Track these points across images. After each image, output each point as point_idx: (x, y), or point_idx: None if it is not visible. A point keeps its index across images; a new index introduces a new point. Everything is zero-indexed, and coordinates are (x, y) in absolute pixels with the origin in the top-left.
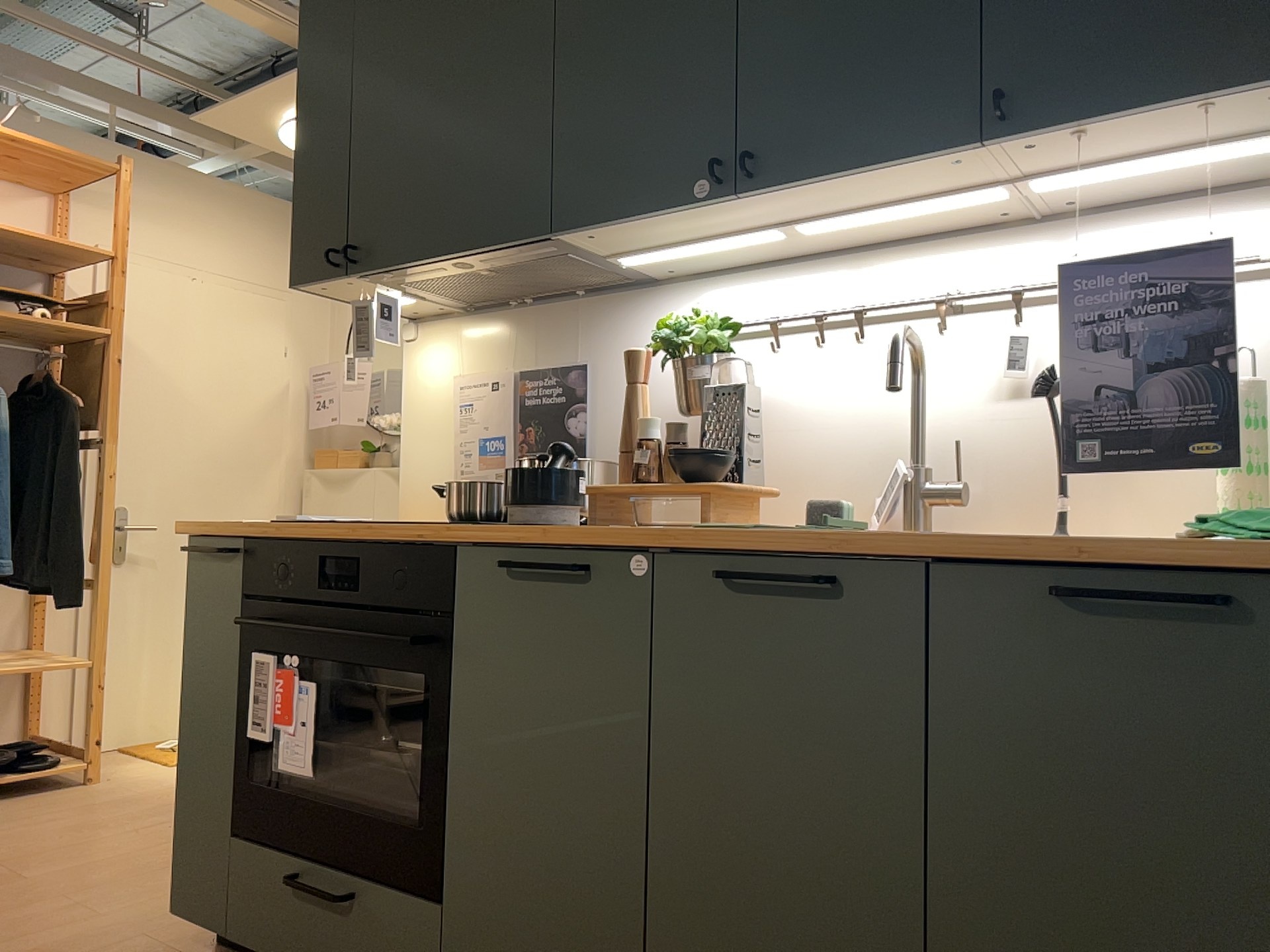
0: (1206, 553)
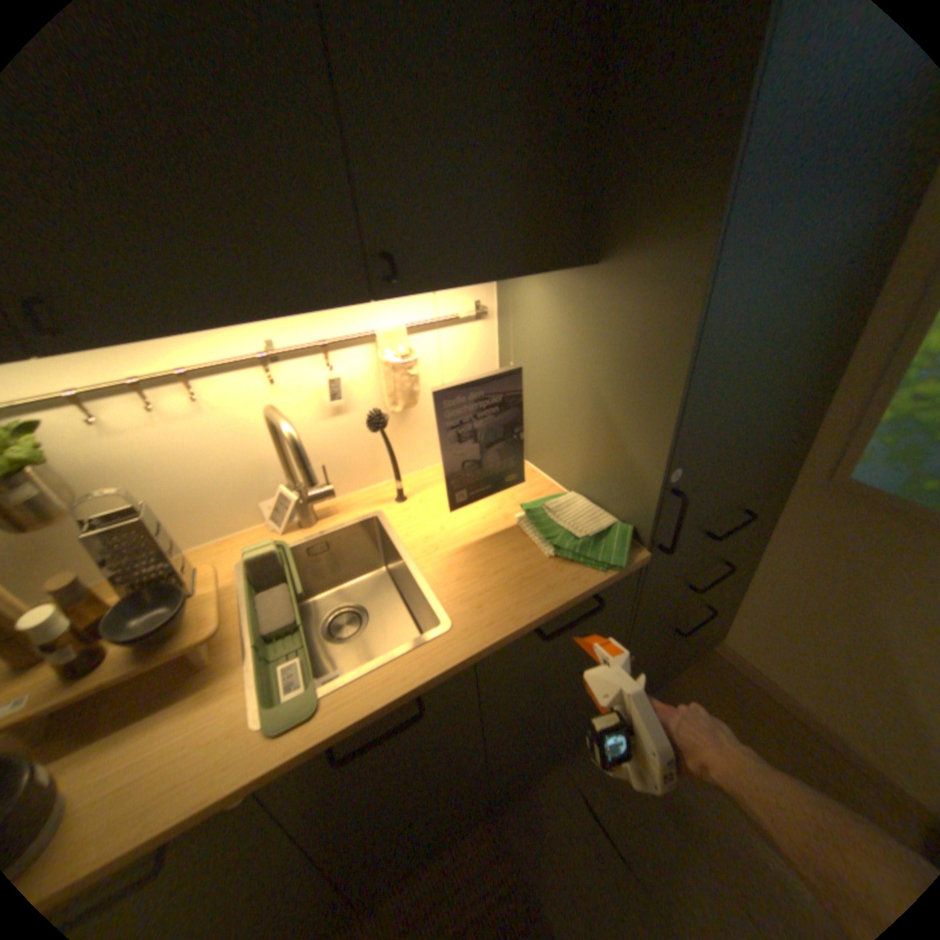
0: (597, 592)
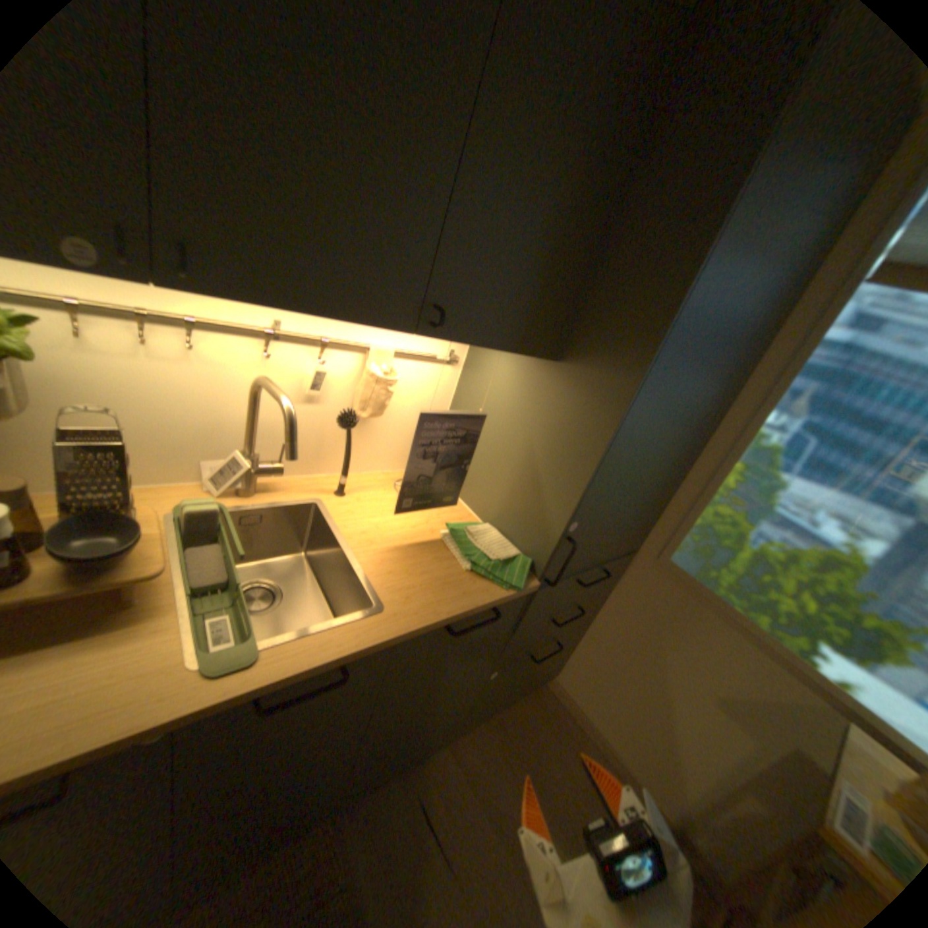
0: (499, 605)
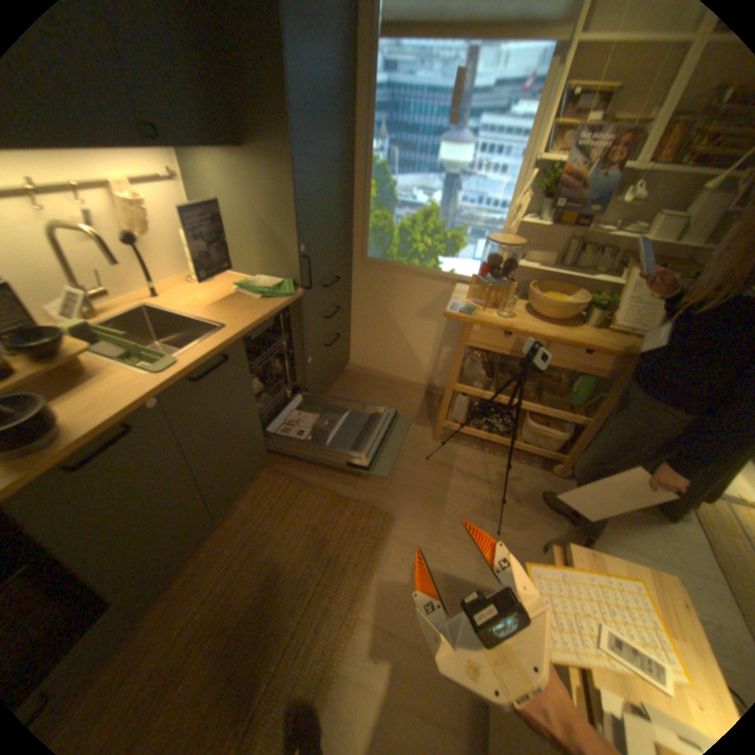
0: (285, 306)
